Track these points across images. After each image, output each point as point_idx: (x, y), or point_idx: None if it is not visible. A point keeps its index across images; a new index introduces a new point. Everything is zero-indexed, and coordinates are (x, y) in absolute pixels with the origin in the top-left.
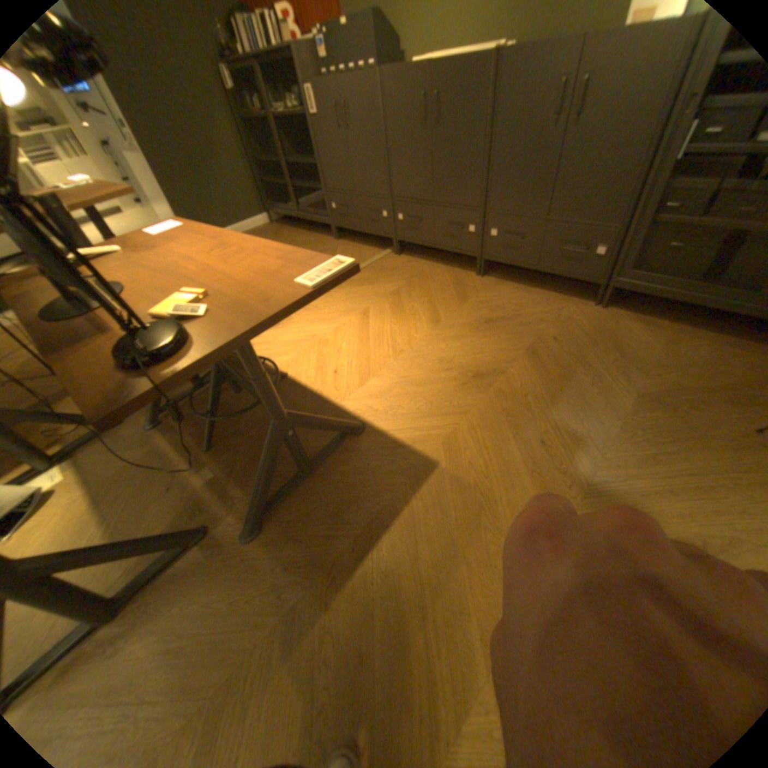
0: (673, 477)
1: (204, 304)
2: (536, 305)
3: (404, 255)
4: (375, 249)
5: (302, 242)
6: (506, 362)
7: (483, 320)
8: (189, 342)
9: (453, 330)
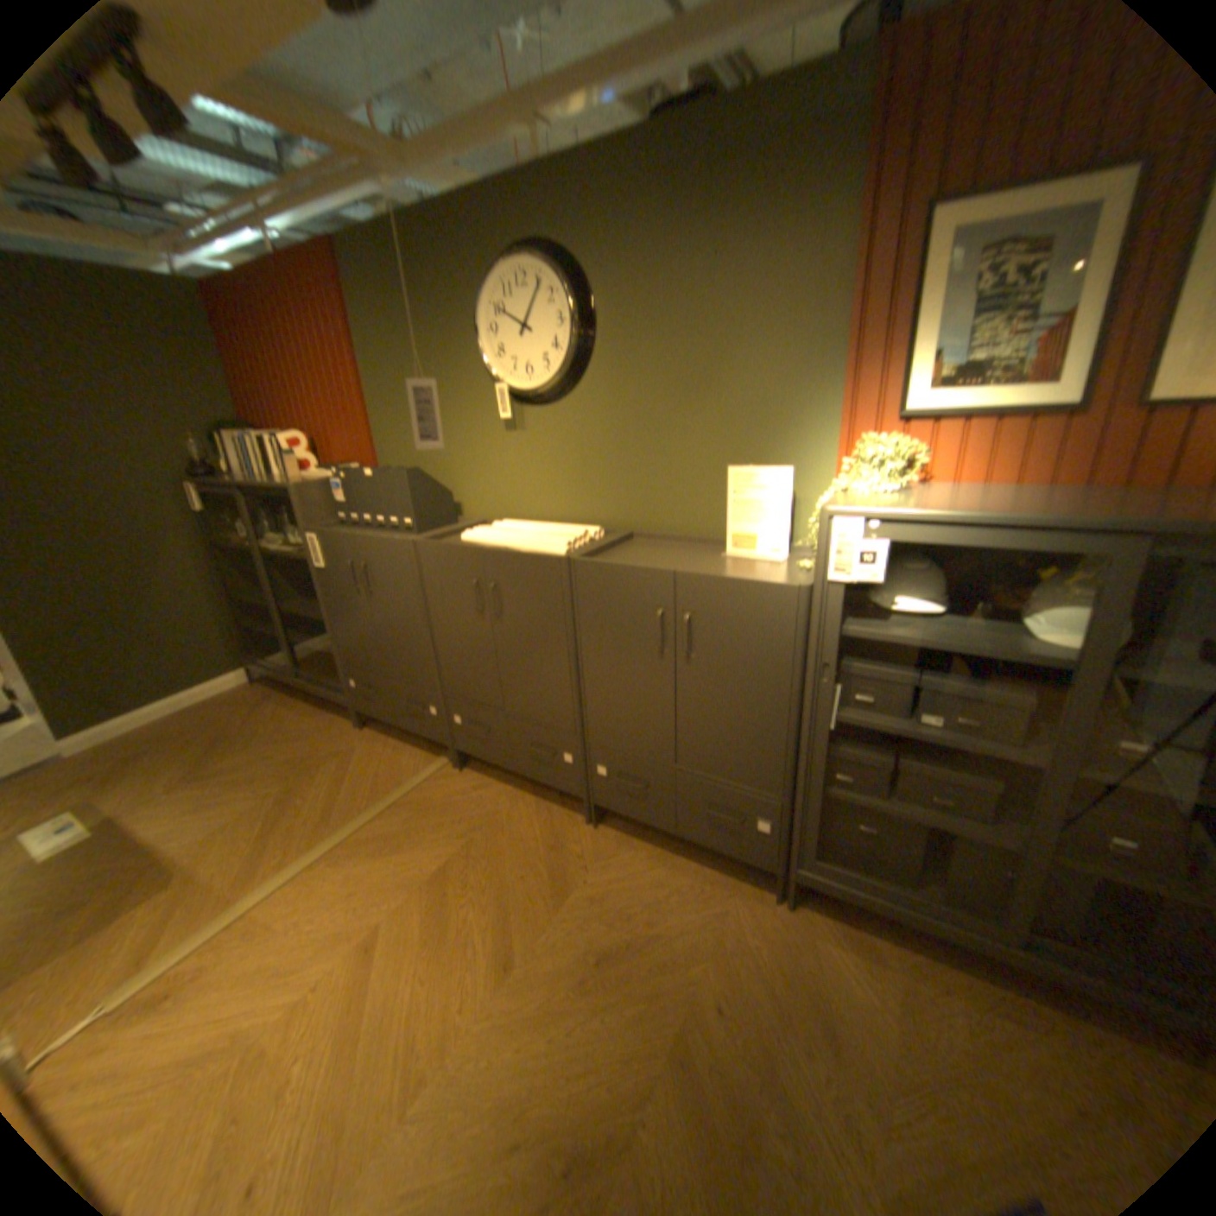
0: None
1: None
2: (681, 907)
3: (468, 771)
4: (421, 757)
5: (294, 736)
6: (629, 1107)
7: (591, 959)
8: None
9: (532, 995)
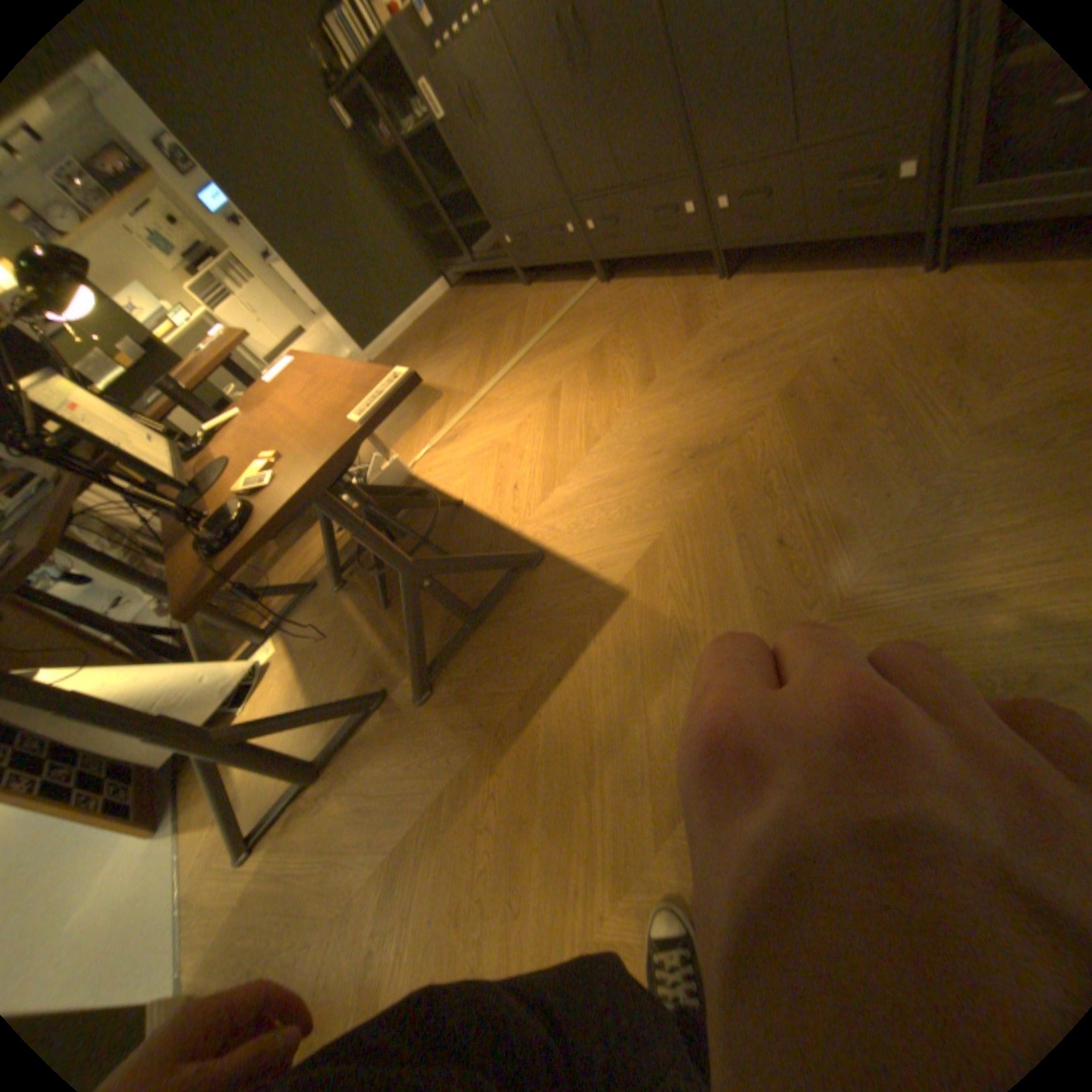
0: (1003, 571)
1: (273, 469)
2: (813, 305)
3: (616, 280)
4: (577, 284)
5: (487, 306)
6: (745, 422)
7: (720, 358)
8: (253, 518)
9: (671, 387)
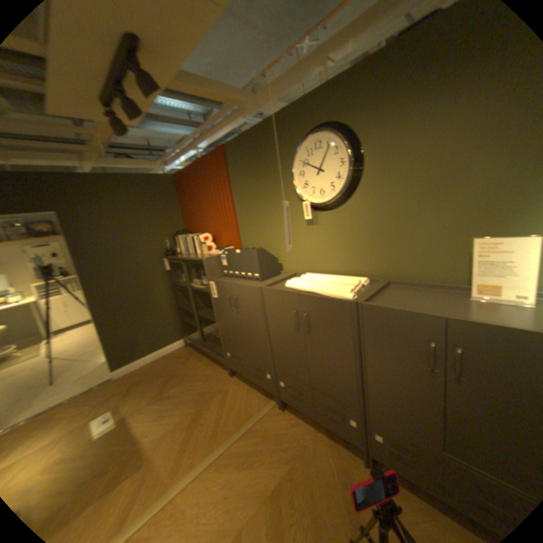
0: None
1: None
2: None
3: (287, 412)
4: (261, 399)
5: (201, 378)
6: None
7: None
8: None
9: None
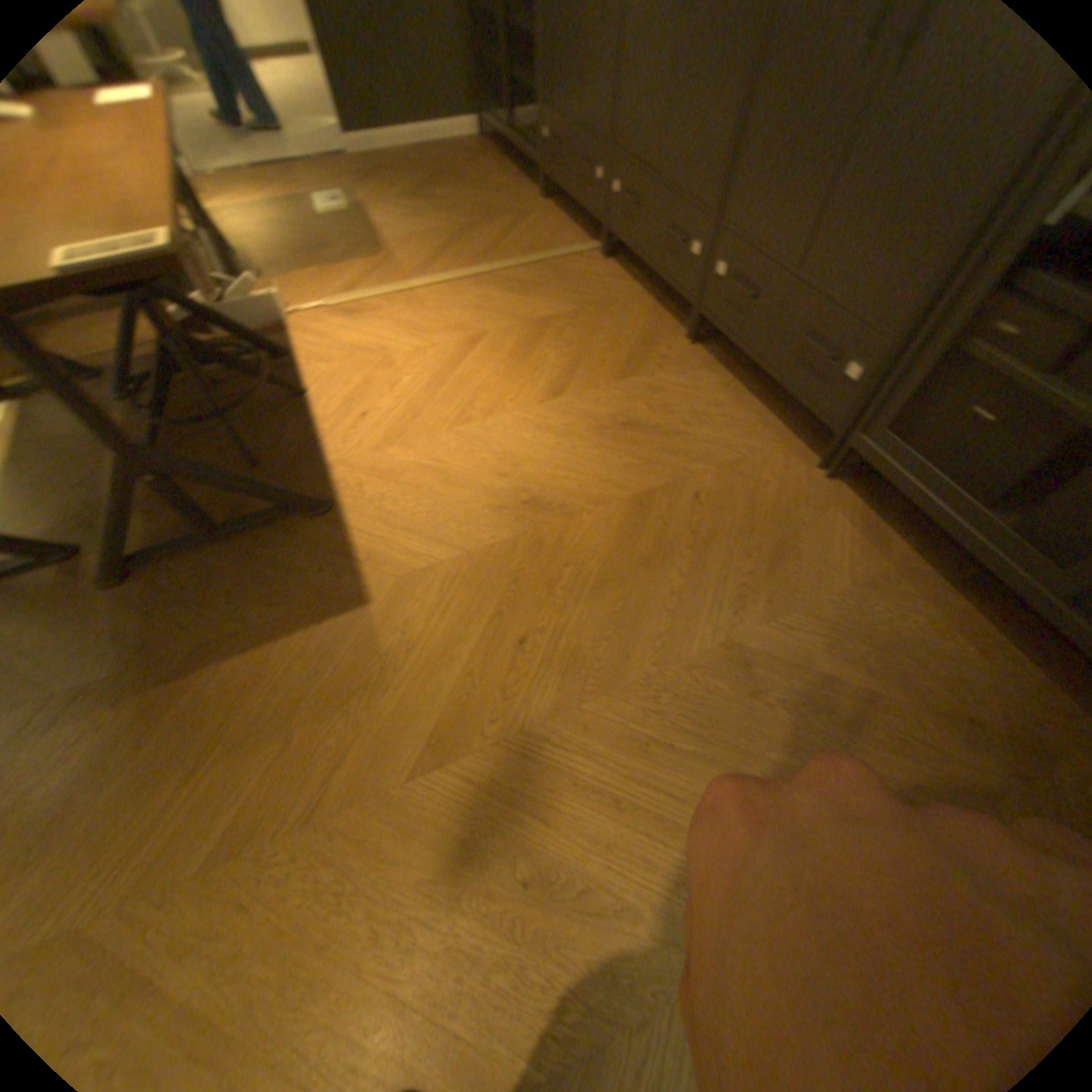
0: (640, 782)
1: None
2: (723, 427)
3: (610, 260)
4: (578, 235)
5: (490, 186)
6: (585, 501)
7: (619, 420)
8: None
9: (562, 417)
